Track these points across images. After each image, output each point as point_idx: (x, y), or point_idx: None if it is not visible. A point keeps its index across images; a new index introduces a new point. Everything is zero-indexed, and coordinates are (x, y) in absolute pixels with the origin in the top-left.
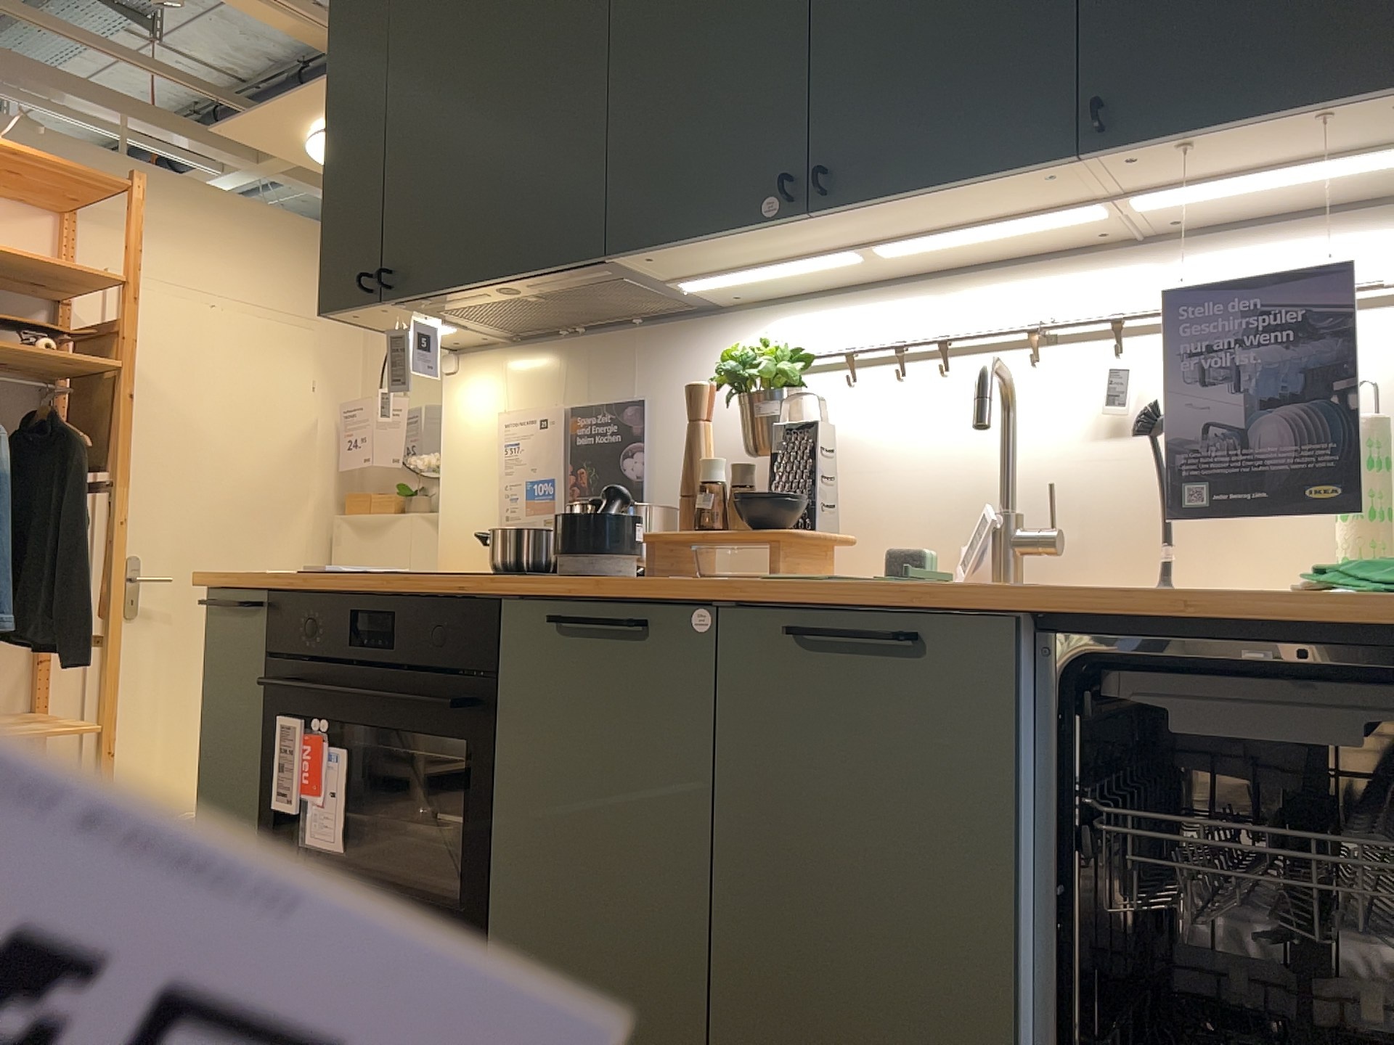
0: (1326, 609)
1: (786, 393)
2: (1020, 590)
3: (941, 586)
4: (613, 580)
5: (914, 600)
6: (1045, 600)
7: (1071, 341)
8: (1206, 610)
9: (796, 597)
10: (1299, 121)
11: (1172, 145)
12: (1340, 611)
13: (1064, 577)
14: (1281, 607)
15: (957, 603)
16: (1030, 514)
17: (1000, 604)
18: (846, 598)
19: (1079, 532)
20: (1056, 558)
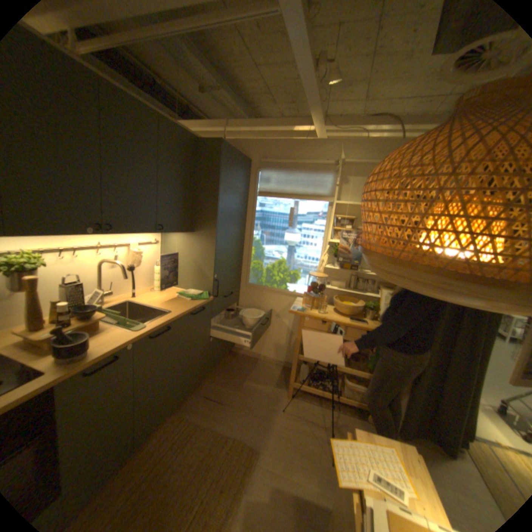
0: (203, 304)
1: (37, 270)
2: (175, 313)
3: (164, 317)
4: (89, 353)
5: (169, 322)
6: (184, 314)
7: (99, 247)
8: (195, 308)
9: (152, 331)
10: (176, 233)
11: (164, 233)
12: (201, 303)
13: (104, 298)
14: (197, 304)
15: (174, 319)
16: (102, 288)
17: (179, 317)
18: (156, 327)
19: (107, 289)
20: (107, 296)
